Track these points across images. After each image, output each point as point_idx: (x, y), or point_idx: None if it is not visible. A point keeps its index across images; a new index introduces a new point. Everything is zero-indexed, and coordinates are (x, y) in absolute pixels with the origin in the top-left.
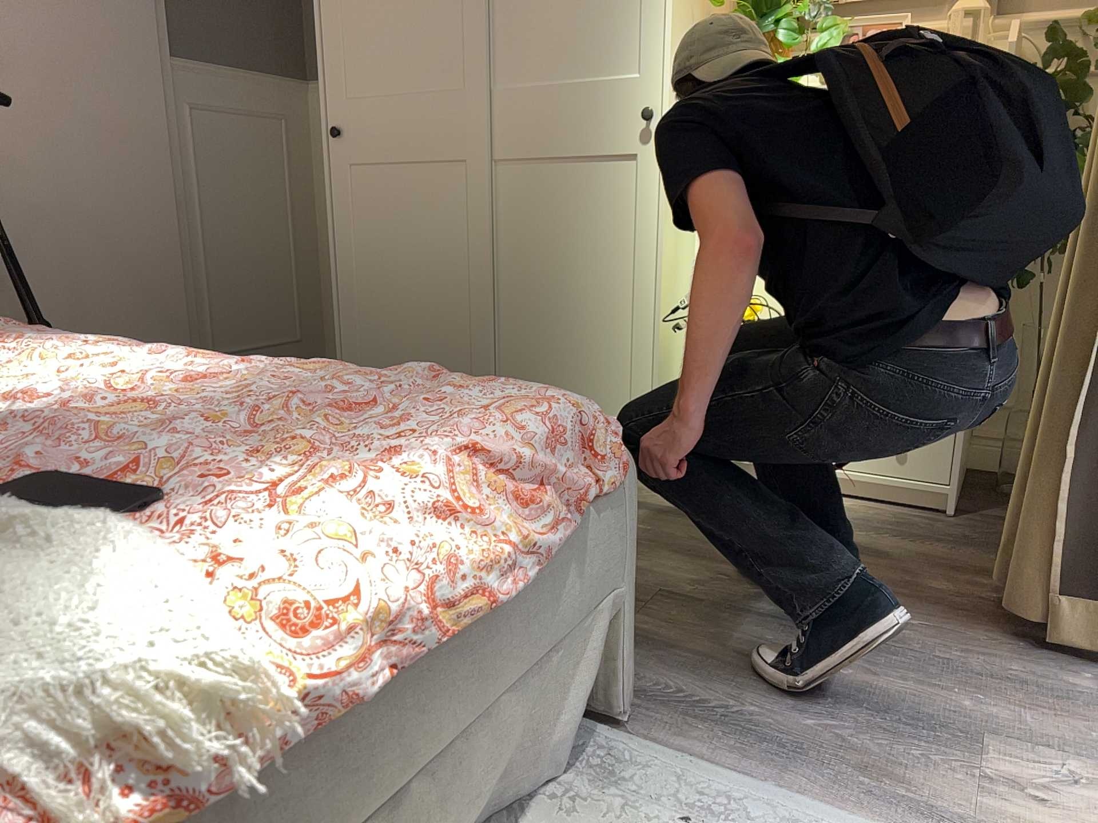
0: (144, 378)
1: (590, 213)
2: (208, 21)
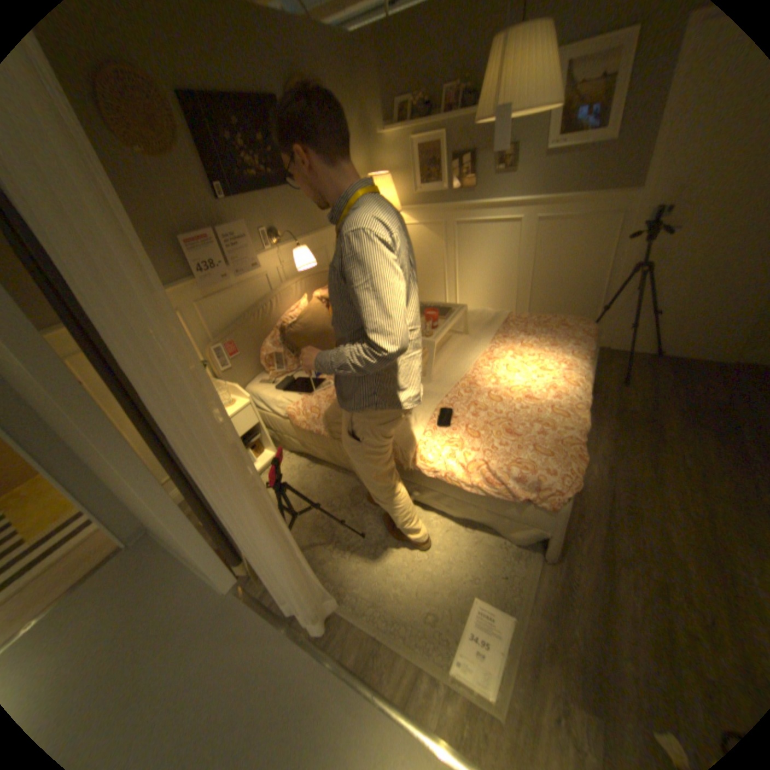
0: (529, 388)
1: None
2: None
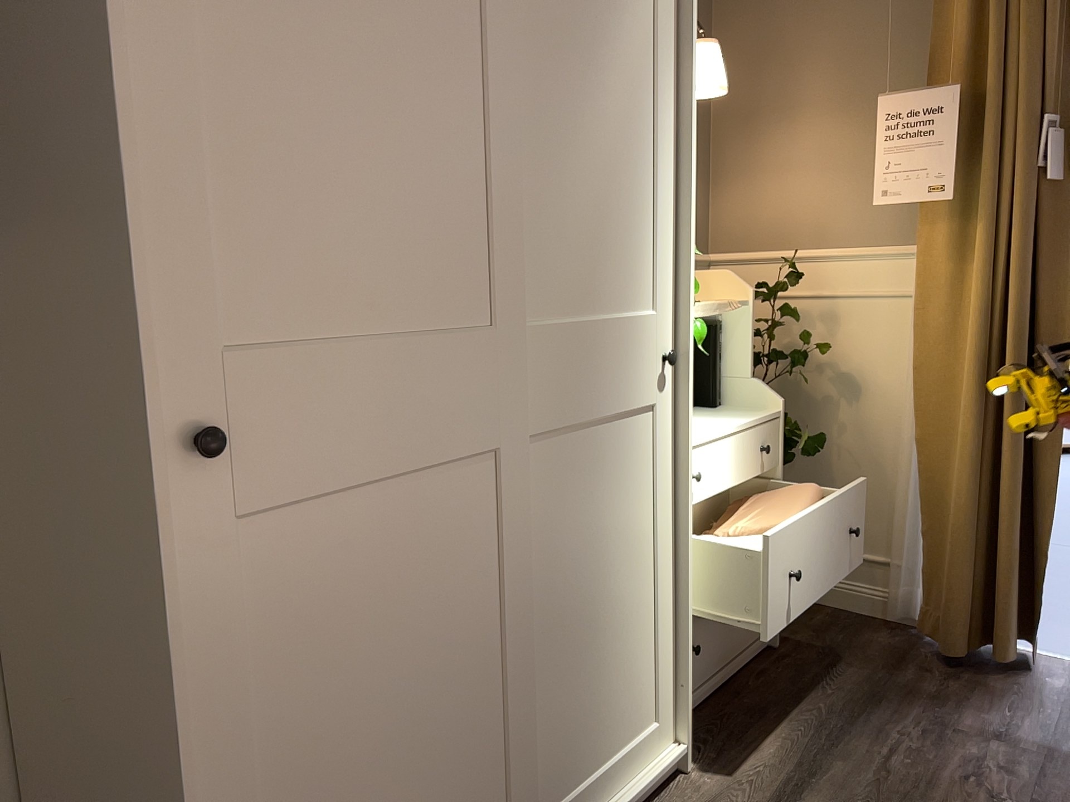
0: None
1: (619, 485)
2: None
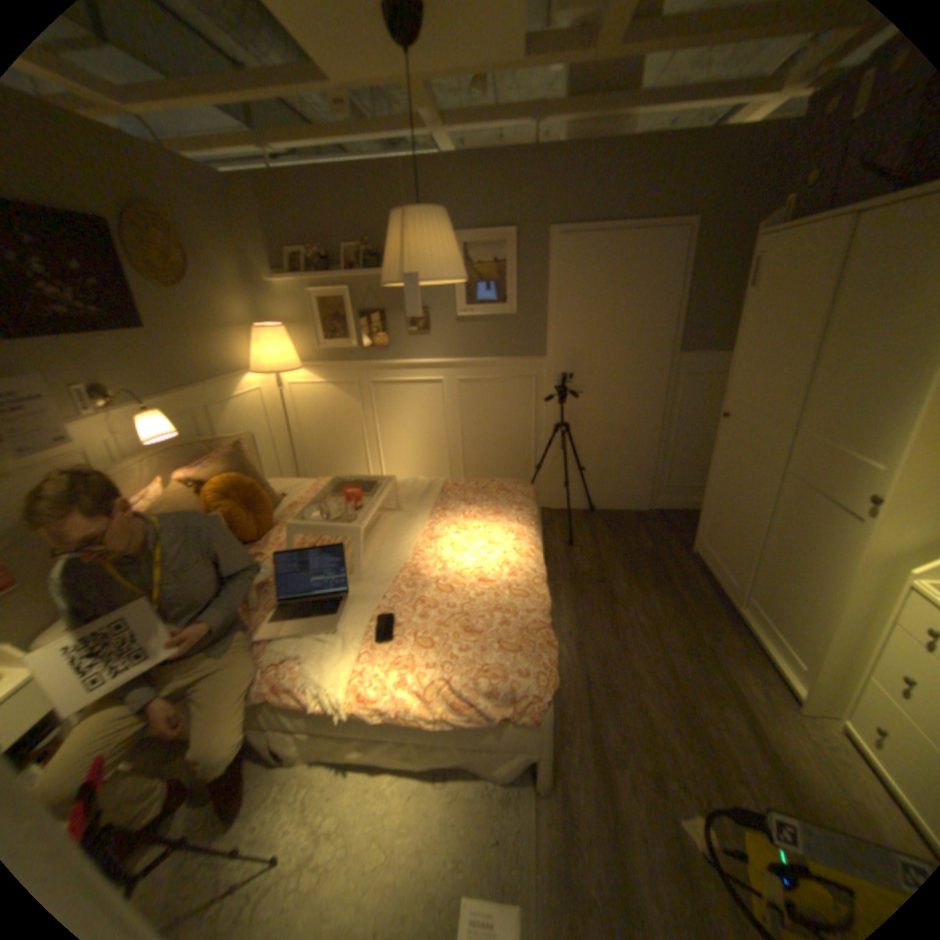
0: (479, 568)
1: (826, 535)
2: (707, 328)
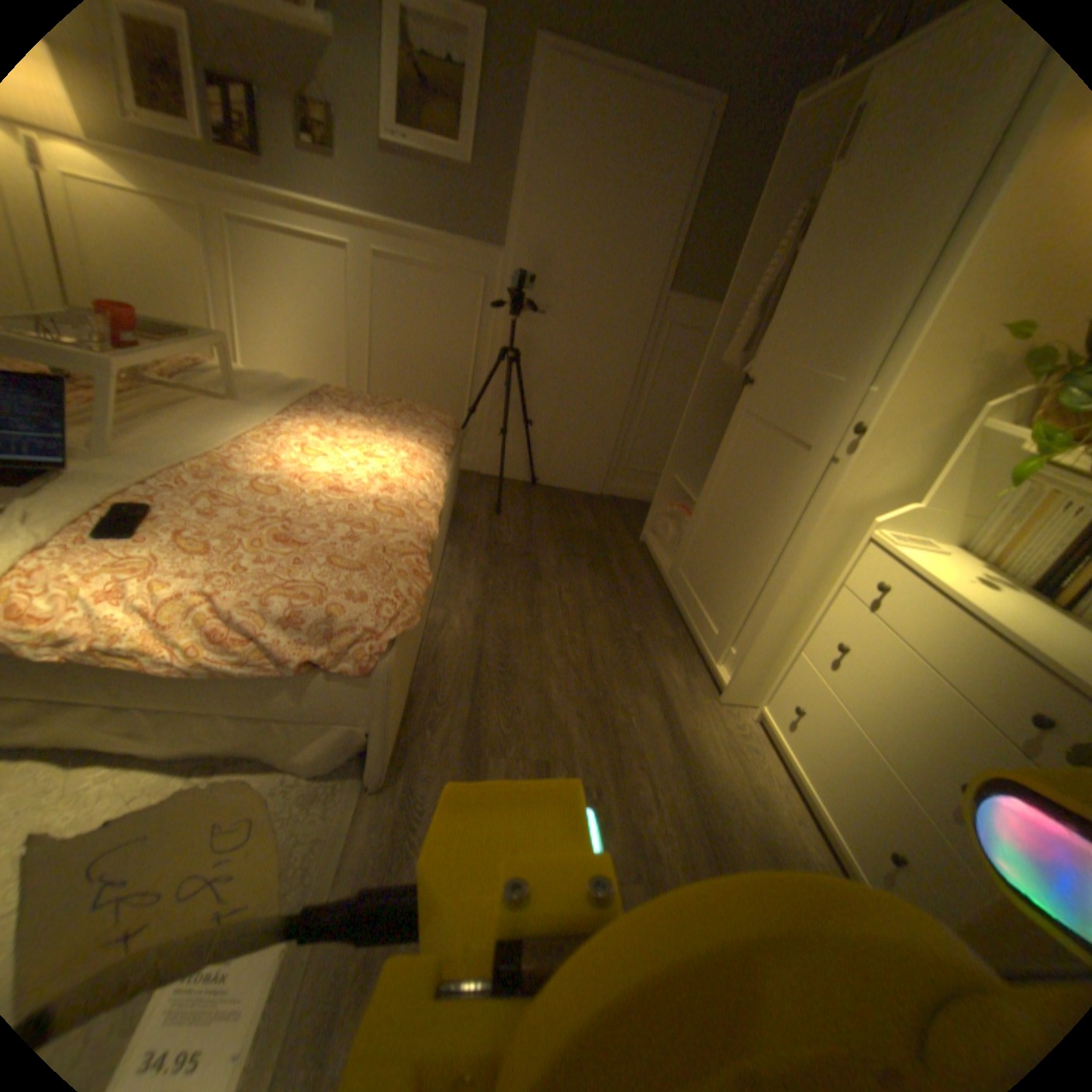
0: (337, 474)
1: (791, 489)
2: (707, 266)
